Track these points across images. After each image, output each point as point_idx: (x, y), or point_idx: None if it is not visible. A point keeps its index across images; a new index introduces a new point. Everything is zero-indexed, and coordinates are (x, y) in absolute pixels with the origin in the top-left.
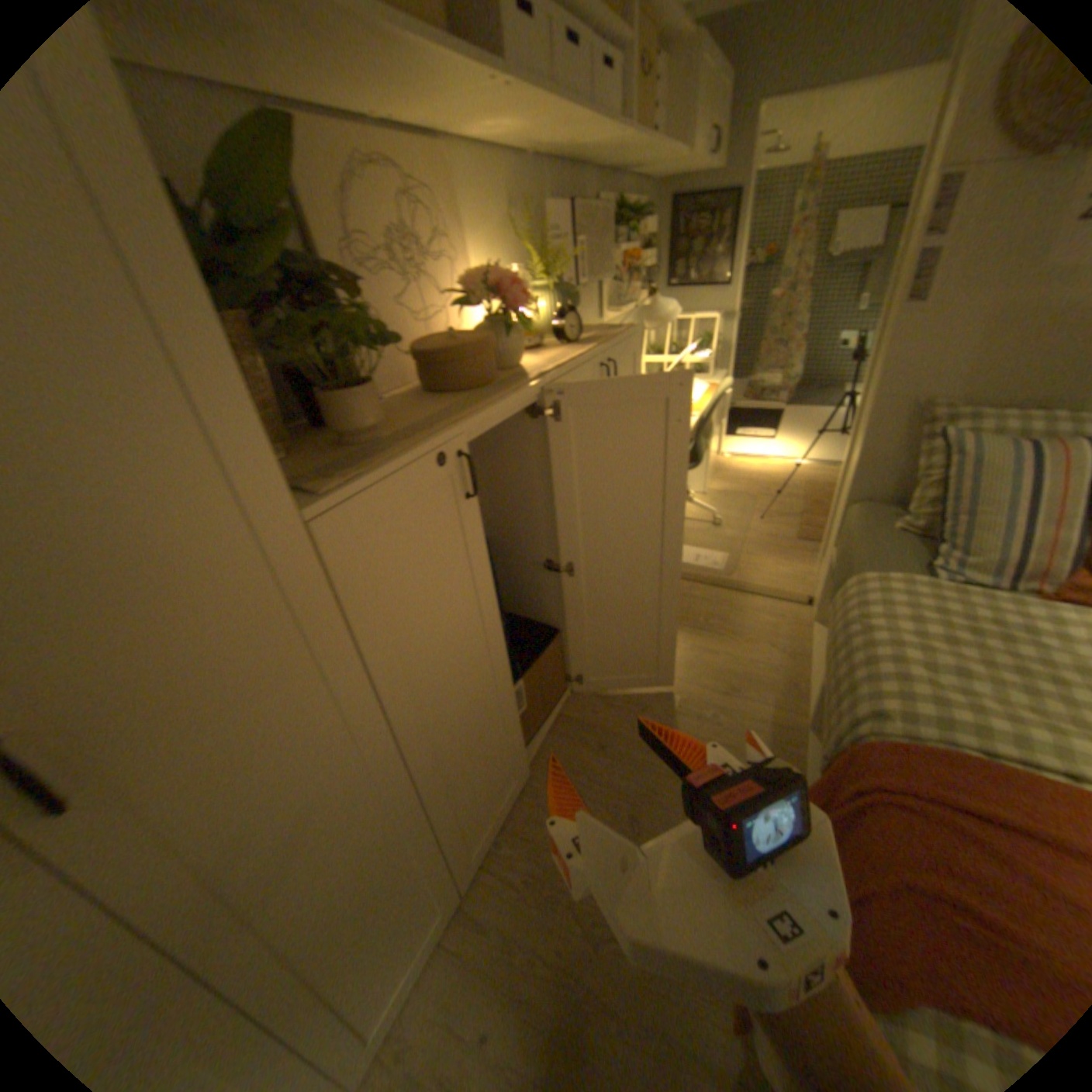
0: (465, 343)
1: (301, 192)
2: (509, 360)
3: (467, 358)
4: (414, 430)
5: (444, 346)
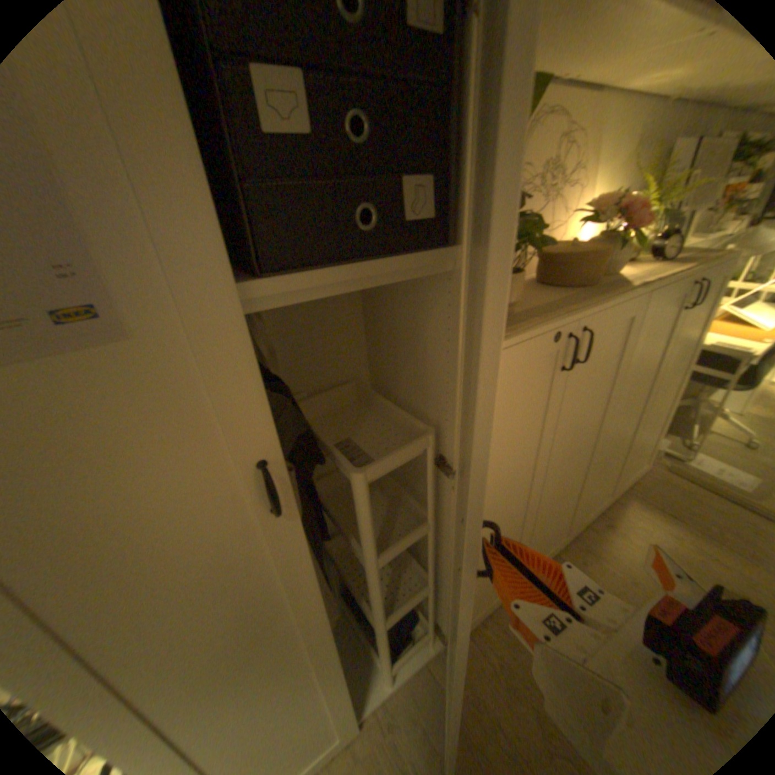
0: (590, 252)
1: None
2: (613, 269)
3: (587, 264)
4: (542, 312)
5: (571, 252)
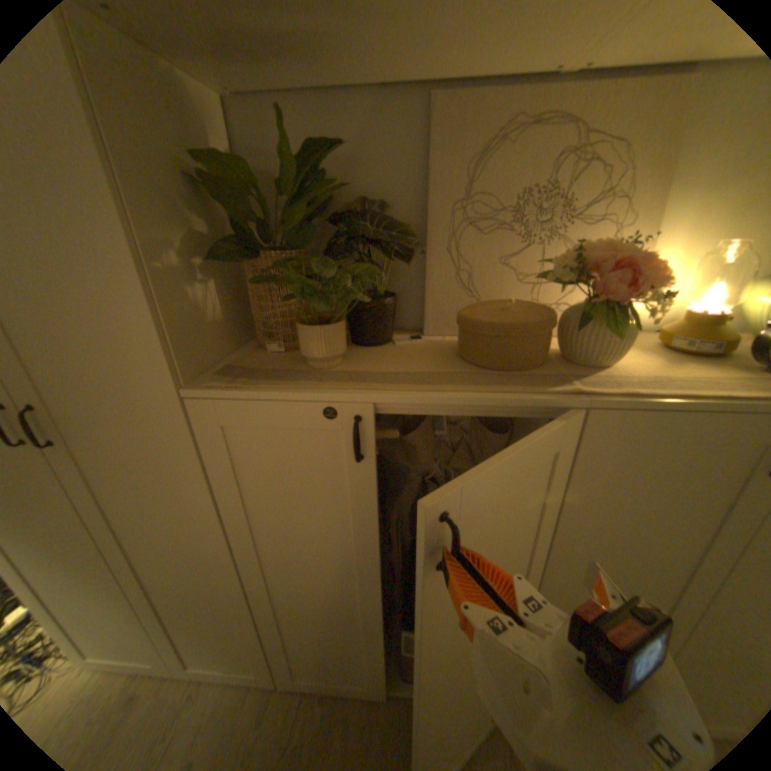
0: (488, 320)
1: (436, 162)
2: (585, 357)
3: (485, 336)
4: (340, 378)
5: (472, 316)
